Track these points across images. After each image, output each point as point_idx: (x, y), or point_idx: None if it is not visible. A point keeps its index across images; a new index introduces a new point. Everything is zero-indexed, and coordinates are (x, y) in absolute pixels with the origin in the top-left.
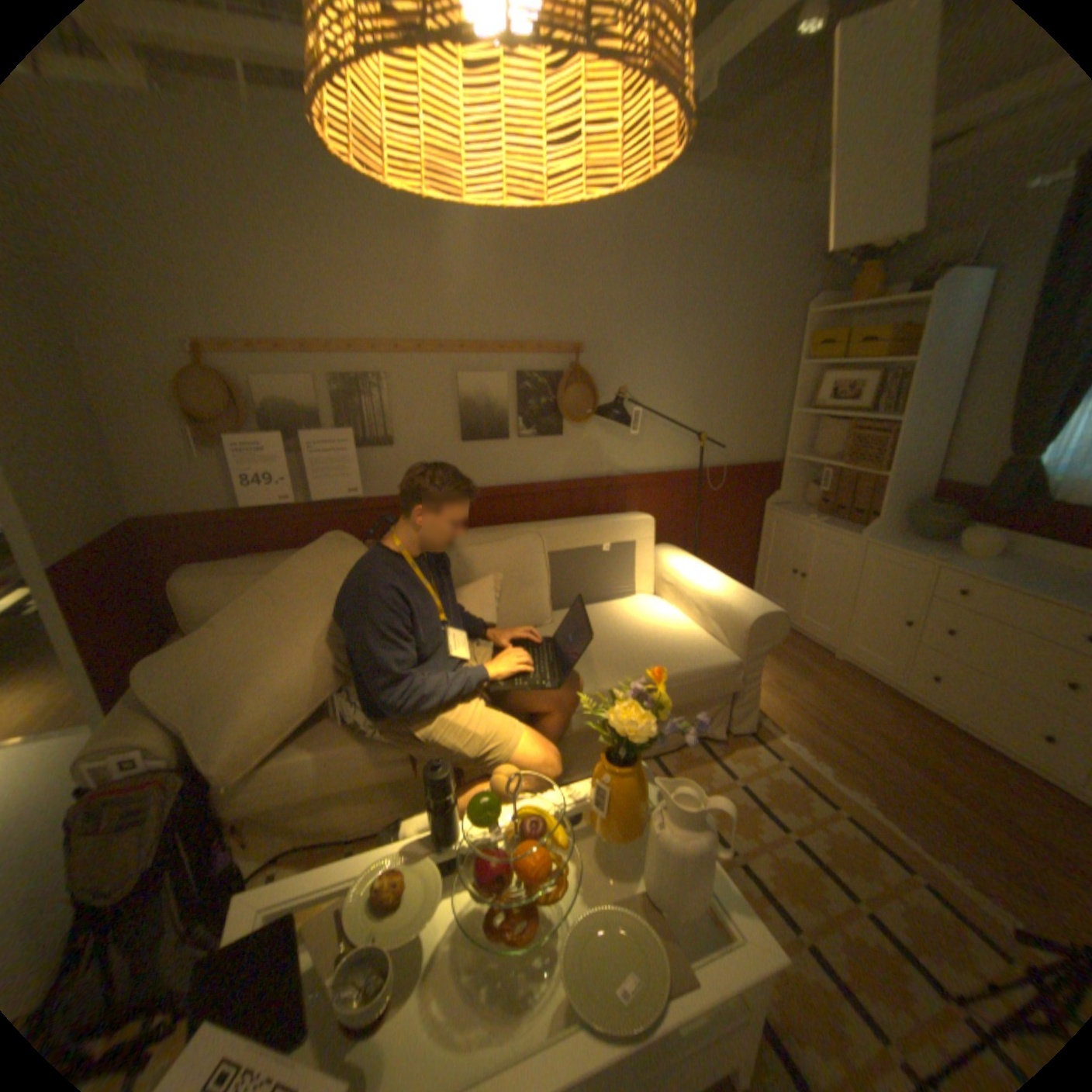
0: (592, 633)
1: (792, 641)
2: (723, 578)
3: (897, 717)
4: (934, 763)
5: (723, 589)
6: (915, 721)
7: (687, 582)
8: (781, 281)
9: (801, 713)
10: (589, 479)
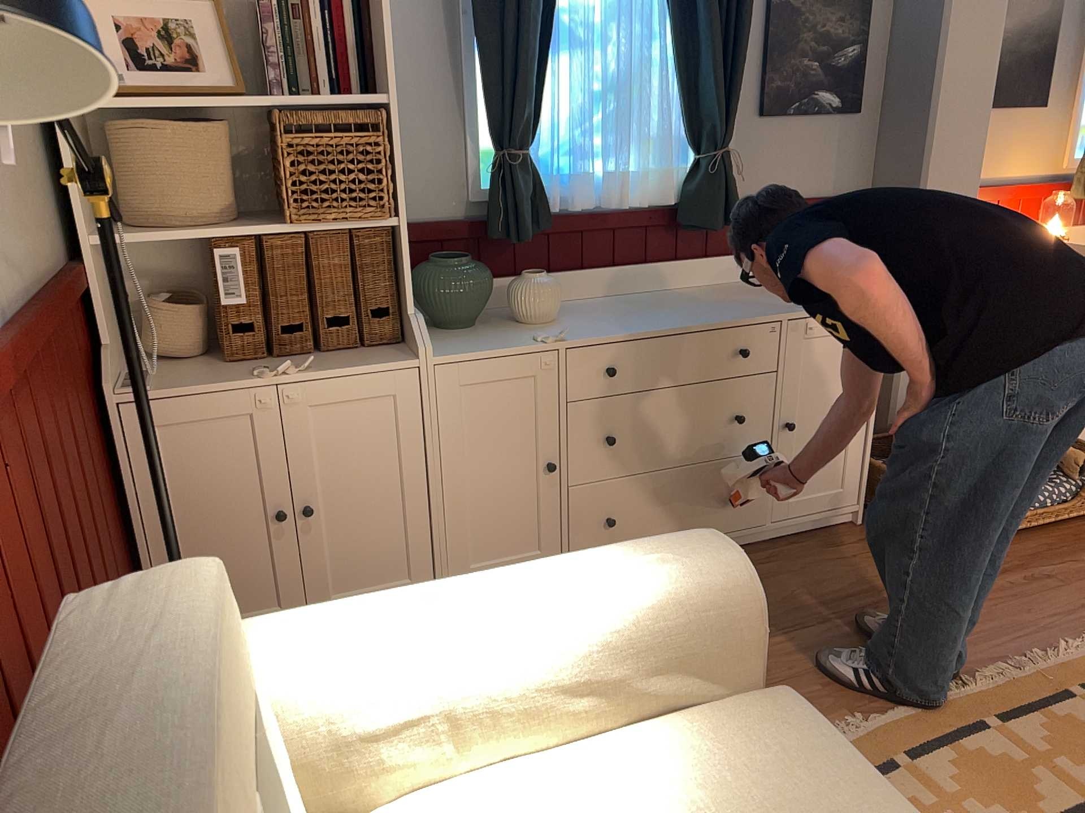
0: None
1: None
2: (504, 574)
3: None
4: None
5: (589, 590)
6: None
7: (471, 662)
8: None
9: None
10: None
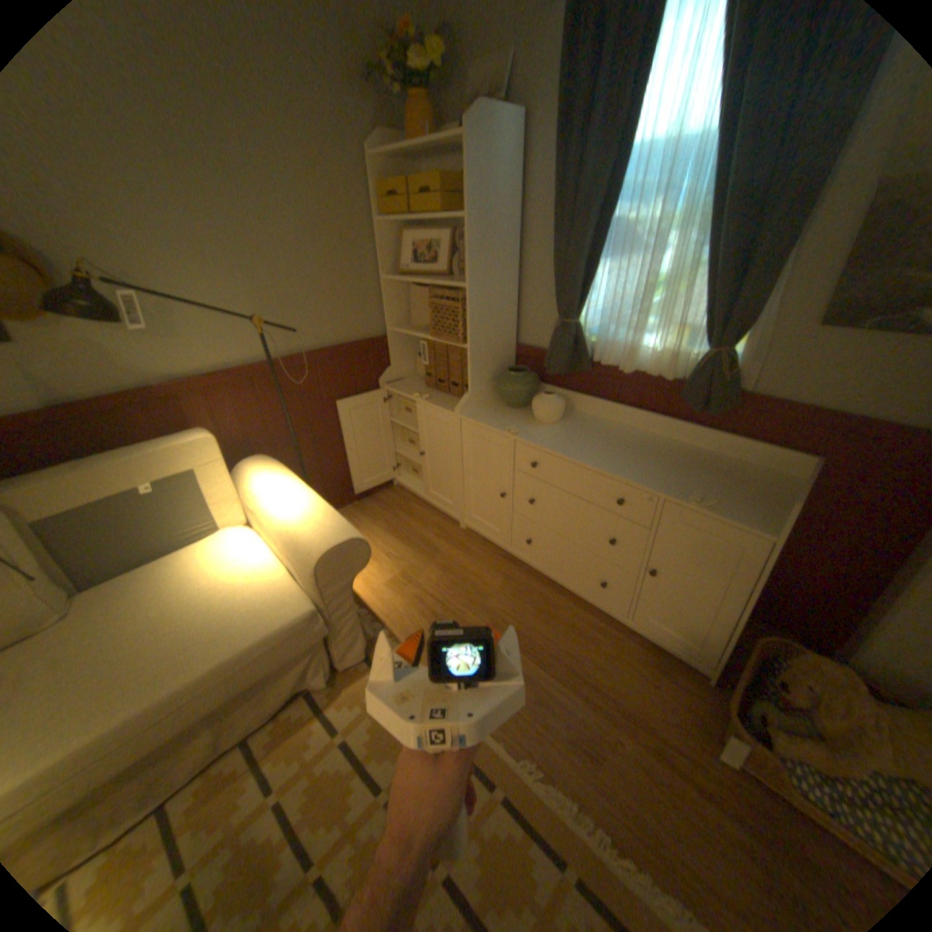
0: (117, 623)
1: (425, 516)
2: (304, 496)
3: (503, 581)
4: (527, 627)
5: (295, 516)
6: (517, 580)
7: (264, 508)
8: (320, 105)
9: (419, 607)
10: (107, 393)
